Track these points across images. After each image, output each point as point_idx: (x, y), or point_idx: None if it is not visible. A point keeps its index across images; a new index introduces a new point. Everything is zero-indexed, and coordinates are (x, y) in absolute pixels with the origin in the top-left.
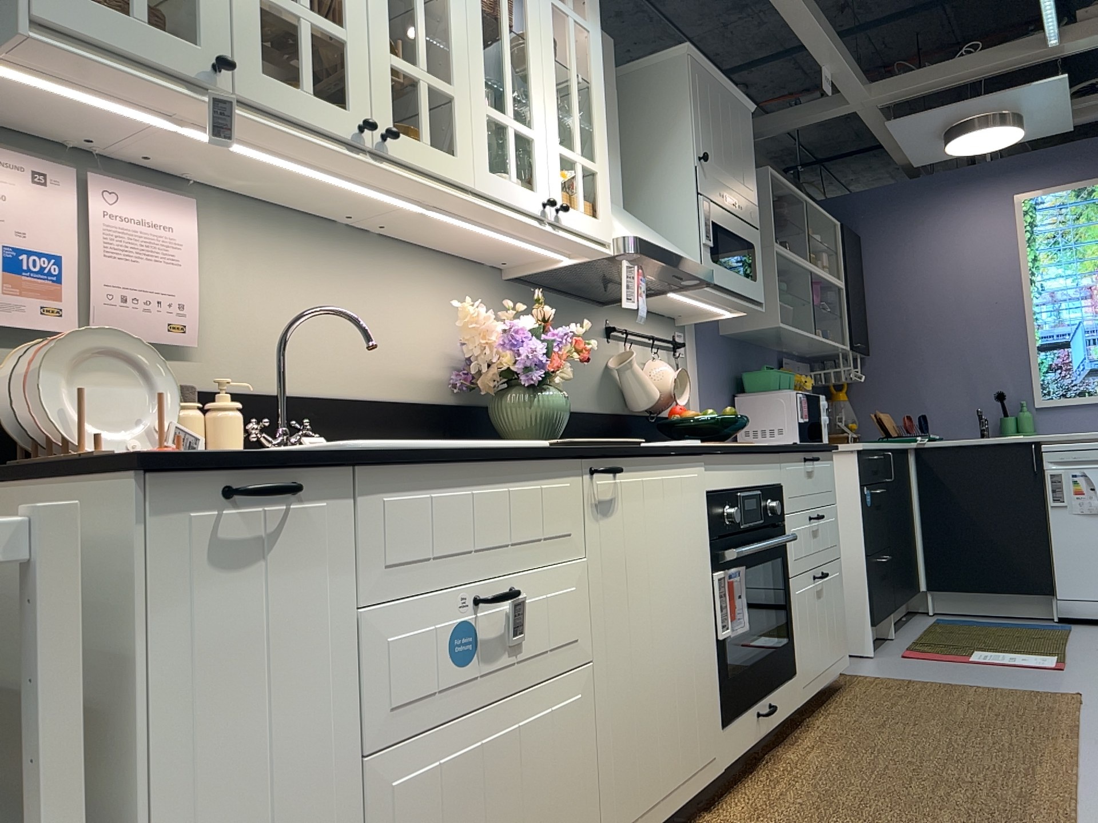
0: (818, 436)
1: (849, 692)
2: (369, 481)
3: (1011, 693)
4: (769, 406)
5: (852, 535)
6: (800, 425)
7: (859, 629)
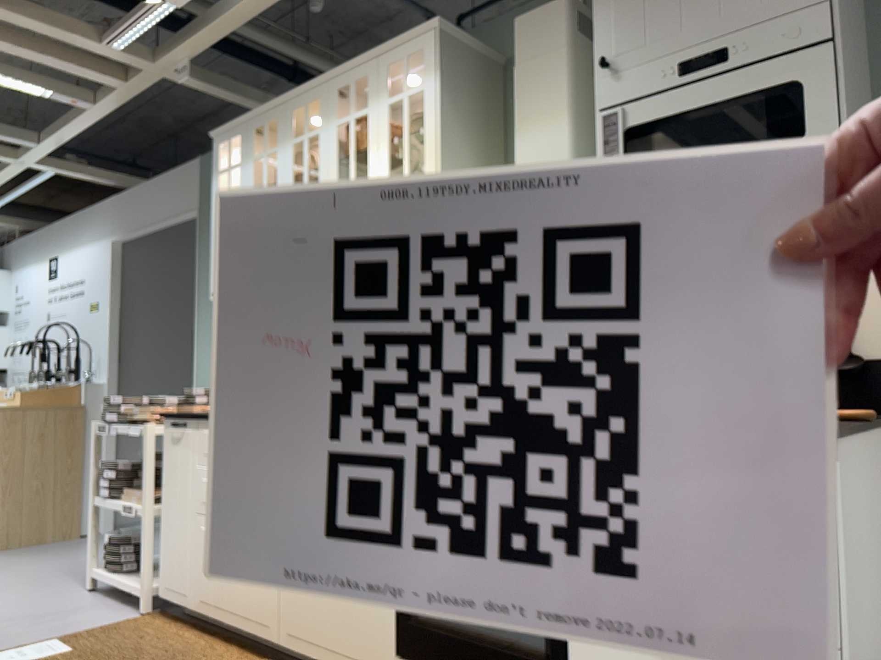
0: None
1: None
2: (201, 424)
3: None
4: None
5: None
6: None
7: None
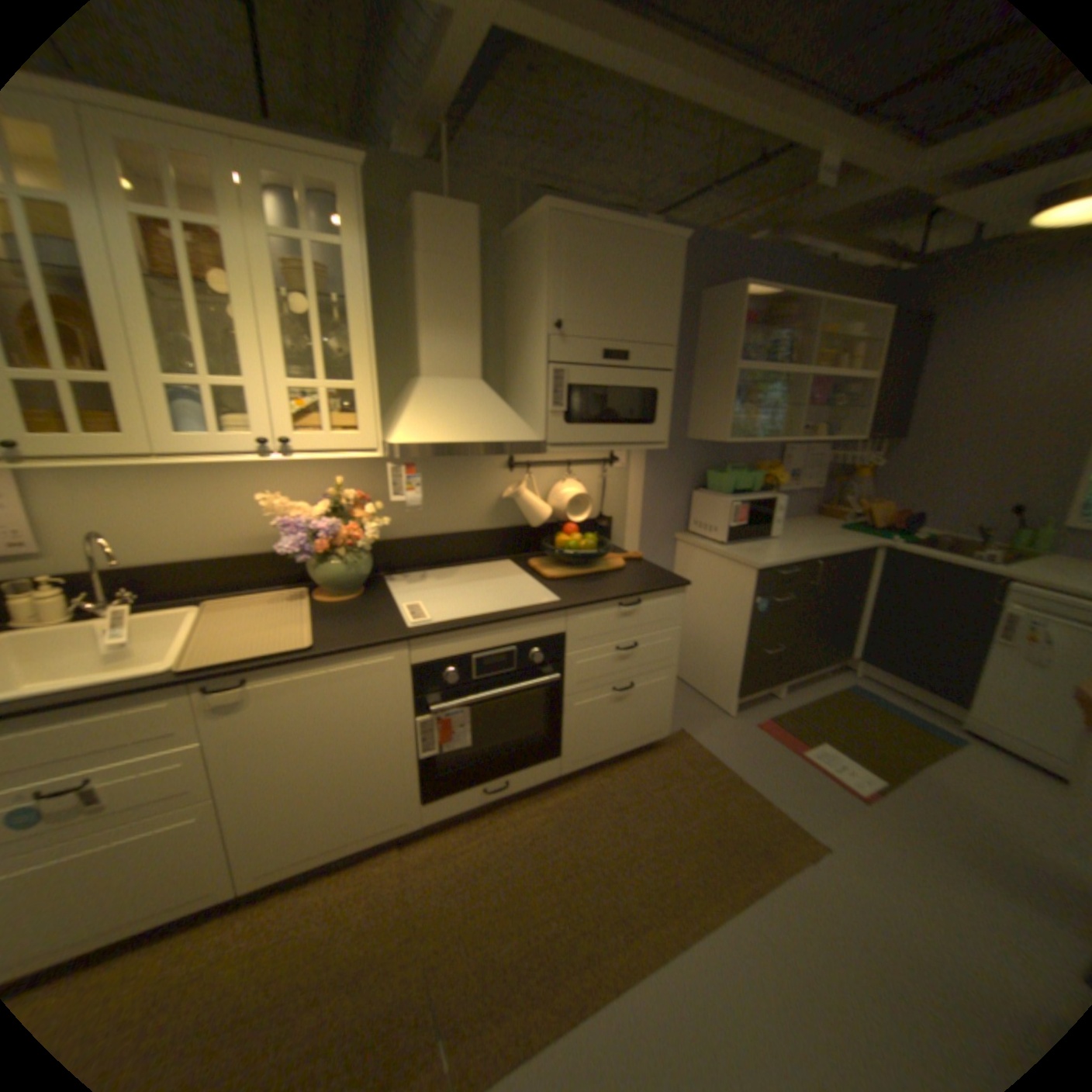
0: (762, 533)
1: (653, 759)
2: None
3: (770, 822)
4: (714, 506)
5: (740, 631)
6: (732, 529)
7: (730, 697)
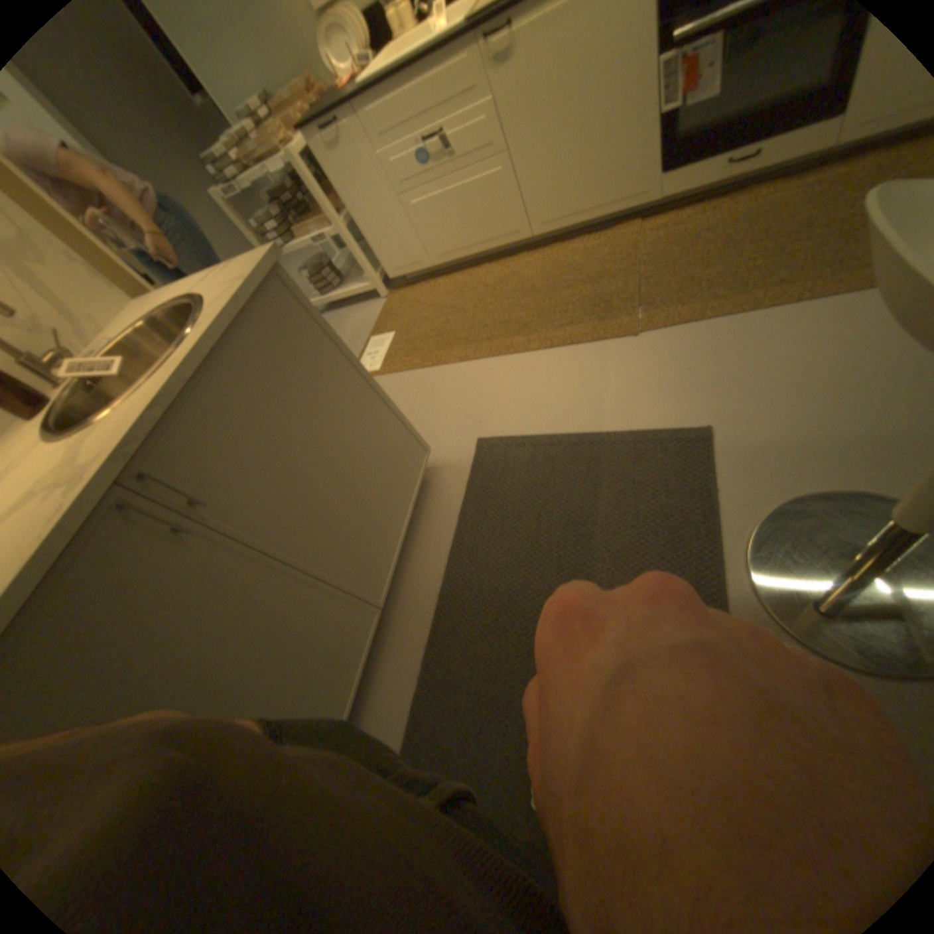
0: None
1: None
2: (358, 101)
3: None
4: None
5: None
6: None
7: None
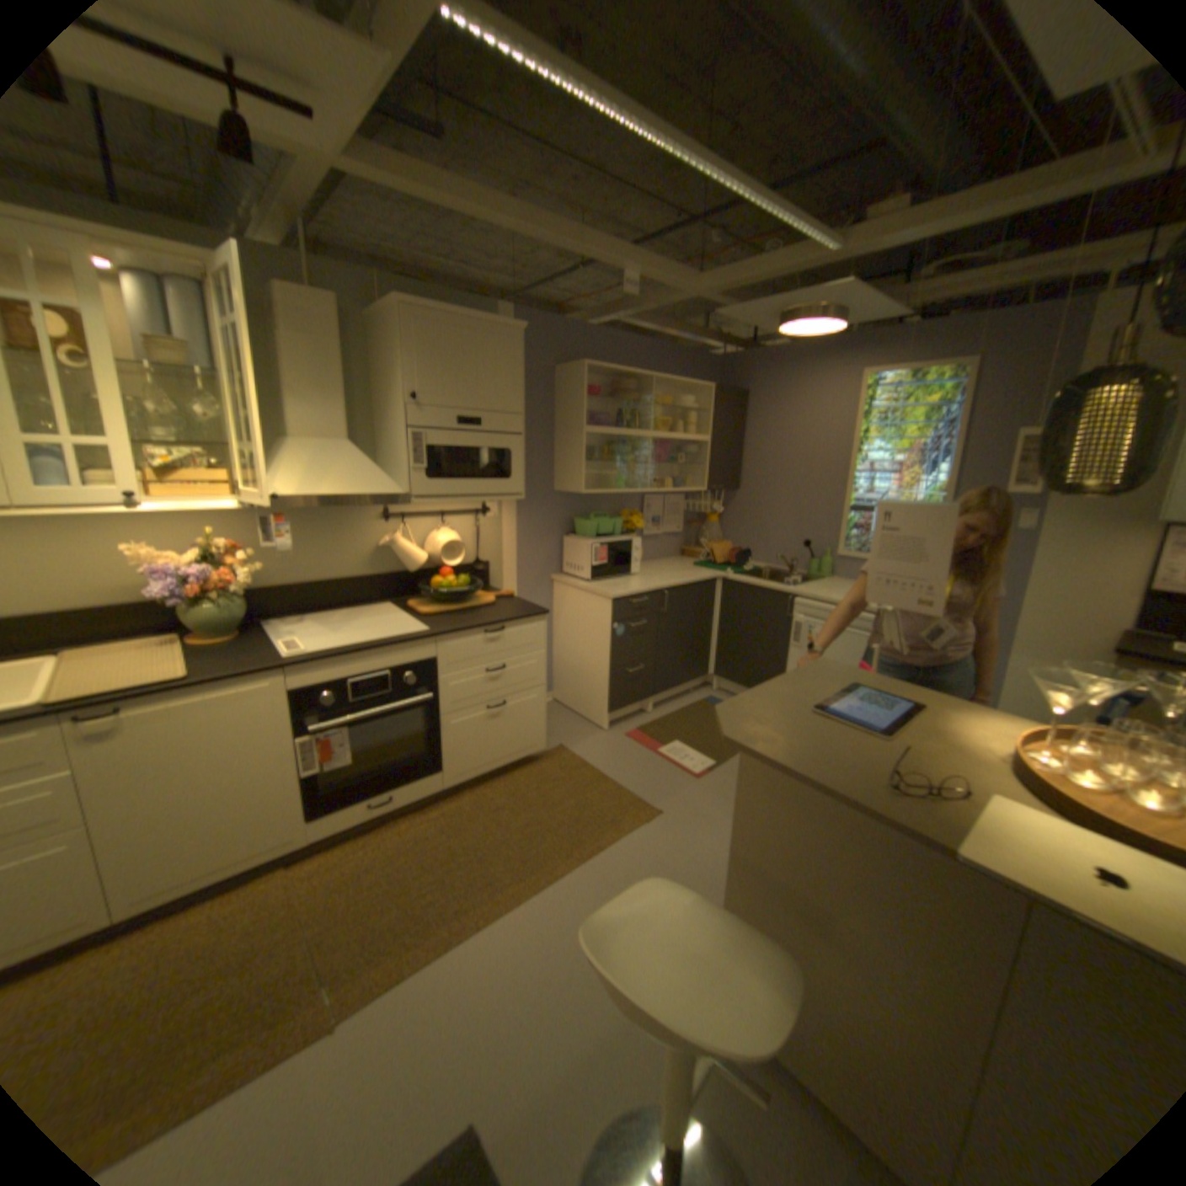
0: (621, 571)
1: (531, 769)
2: None
3: (620, 800)
4: (580, 549)
5: (604, 654)
6: (594, 568)
7: (602, 713)
